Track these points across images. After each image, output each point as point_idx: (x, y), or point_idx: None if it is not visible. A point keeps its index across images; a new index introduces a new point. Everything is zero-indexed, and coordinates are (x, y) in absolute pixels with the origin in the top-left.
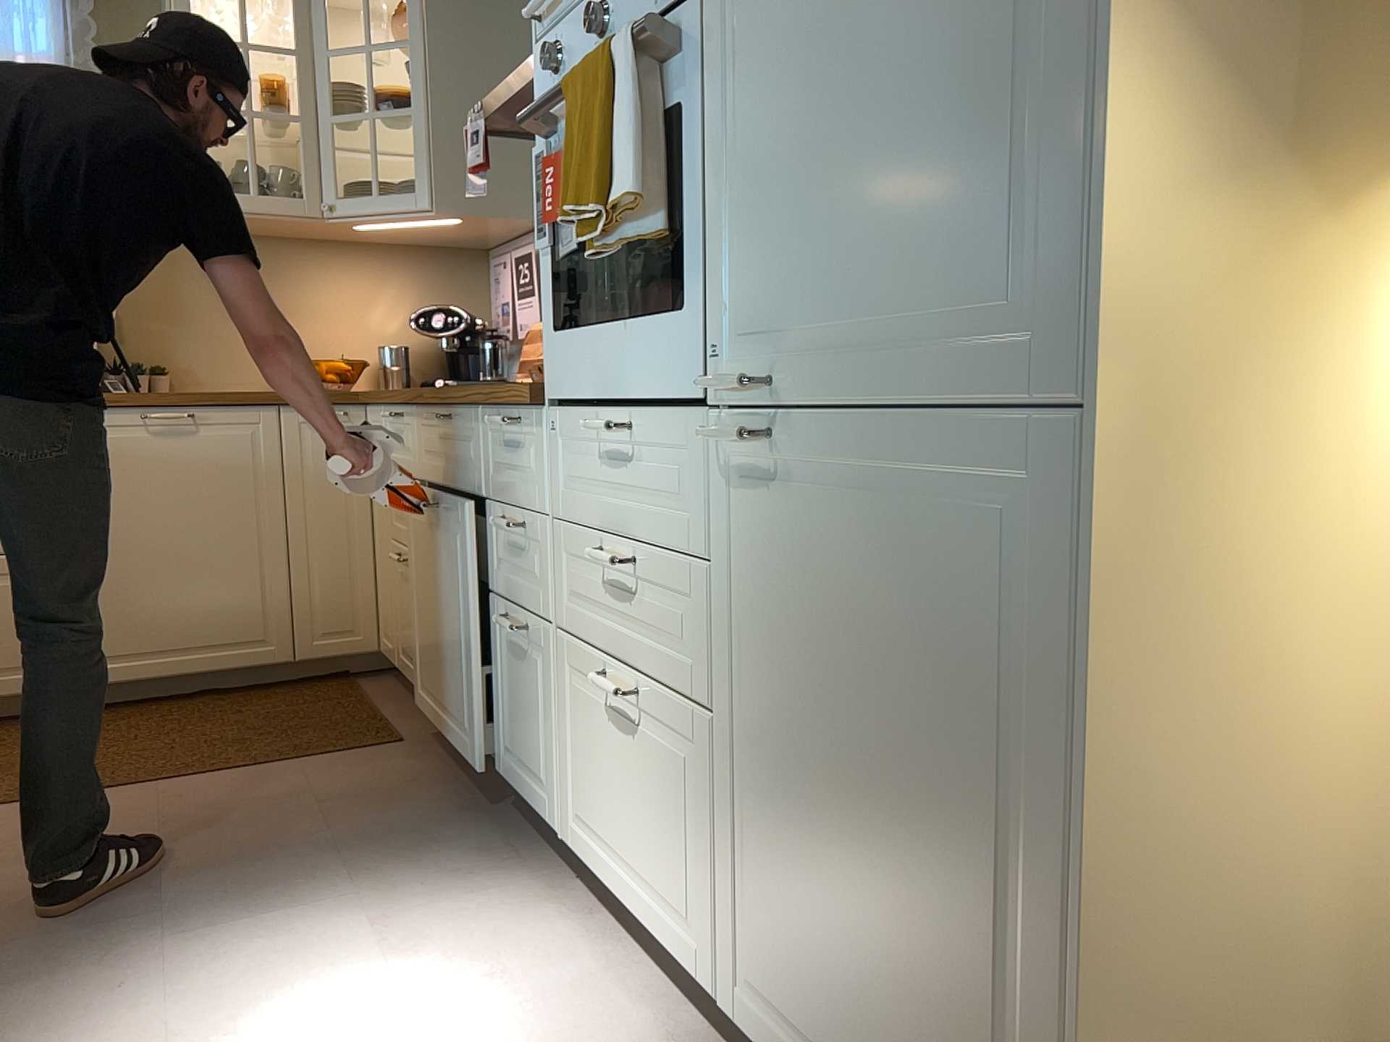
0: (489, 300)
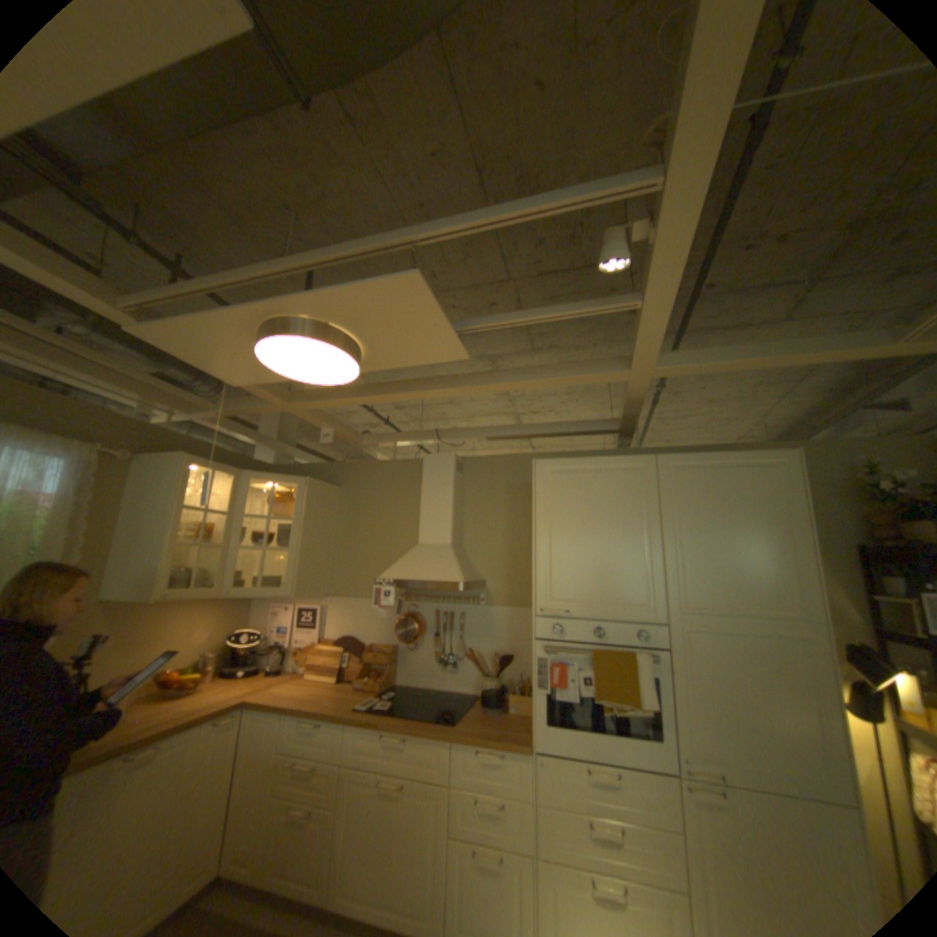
0: (248, 620)
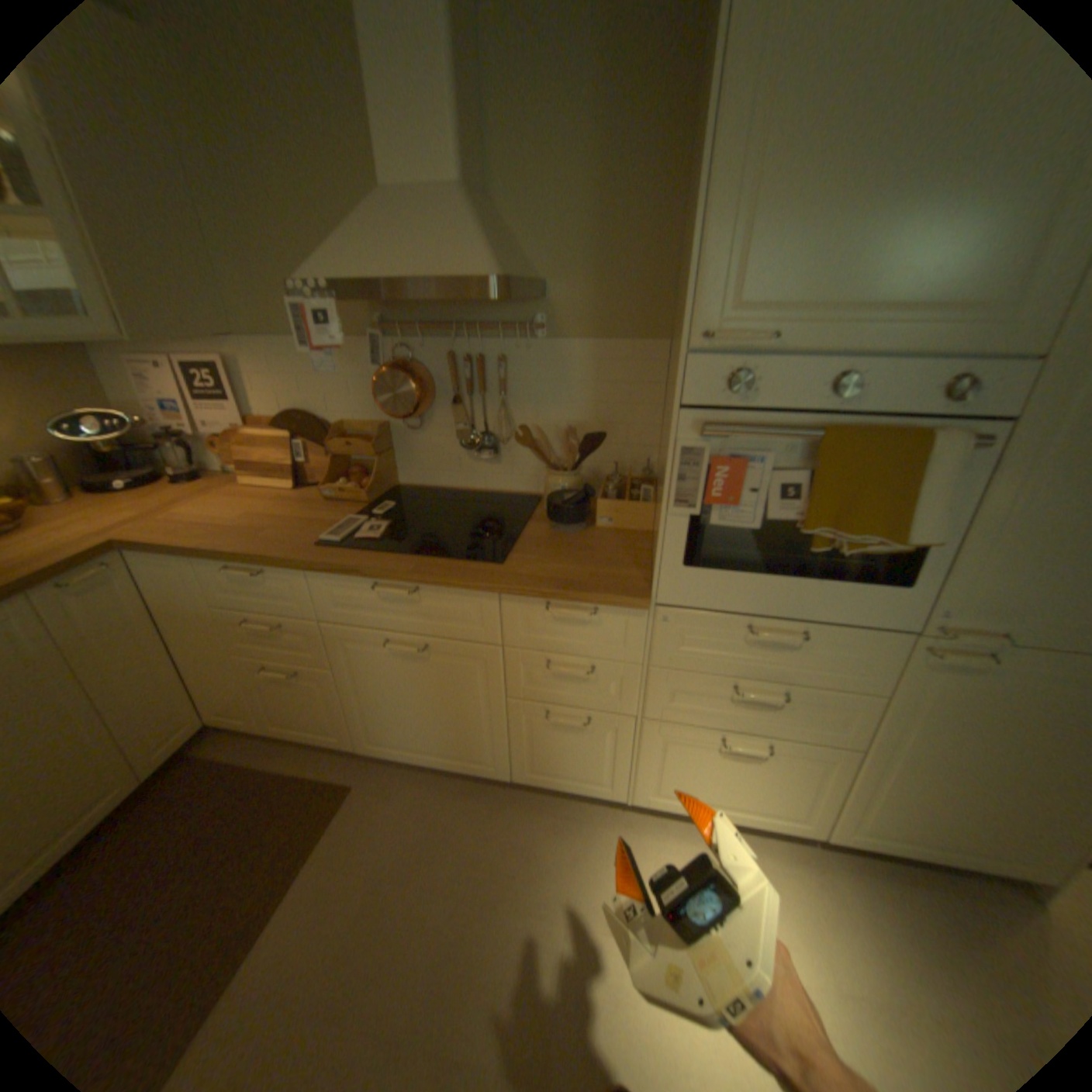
0: (104, 388)
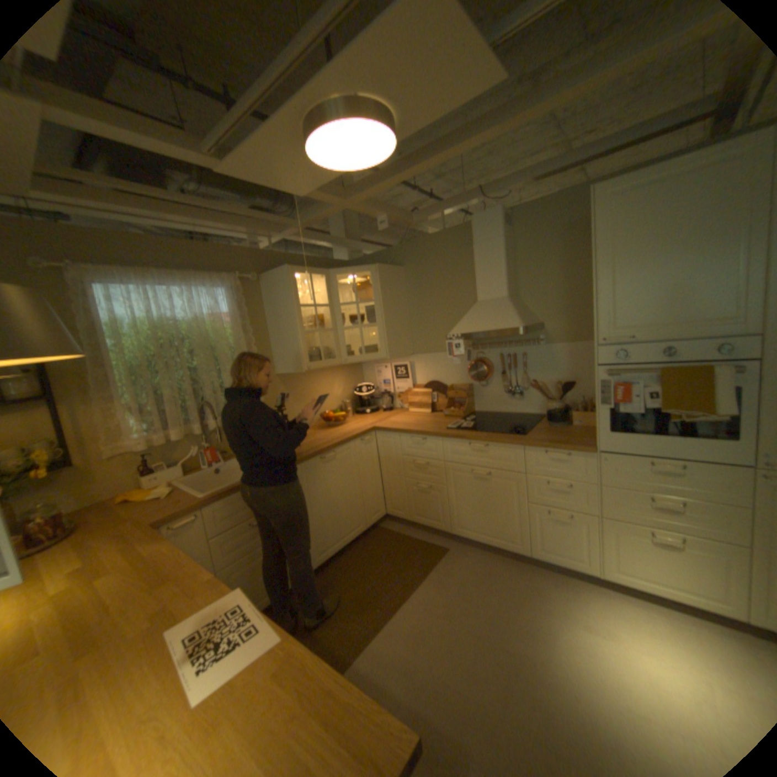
0: (363, 377)
